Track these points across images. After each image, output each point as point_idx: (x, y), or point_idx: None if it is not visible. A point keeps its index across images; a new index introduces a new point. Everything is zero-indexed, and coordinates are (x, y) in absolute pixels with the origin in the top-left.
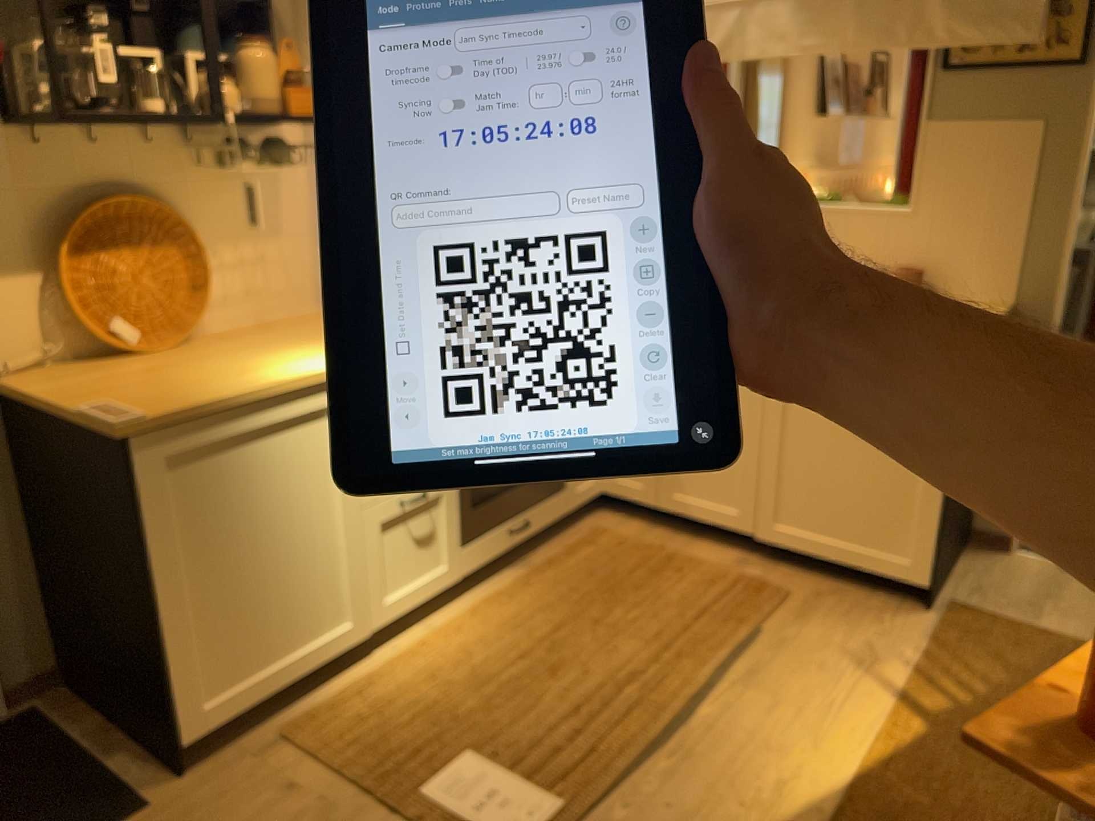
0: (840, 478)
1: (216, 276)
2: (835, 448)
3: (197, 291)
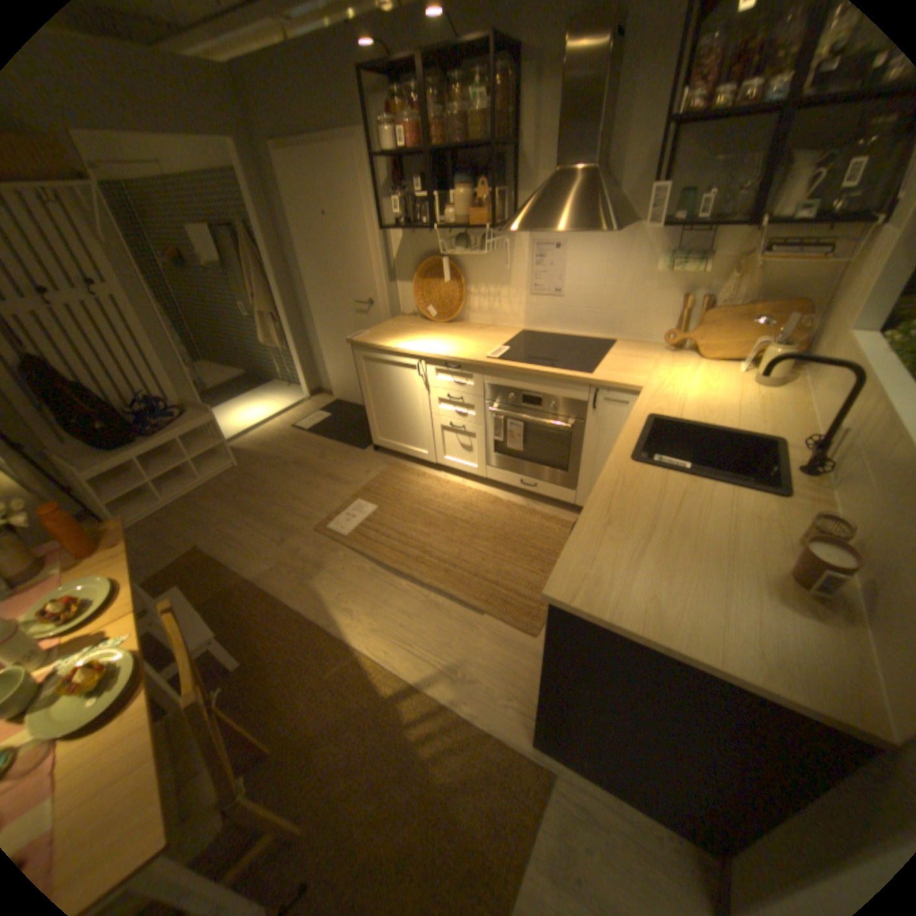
0: None
1: (476, 298)
2: None
3: (461, 303)
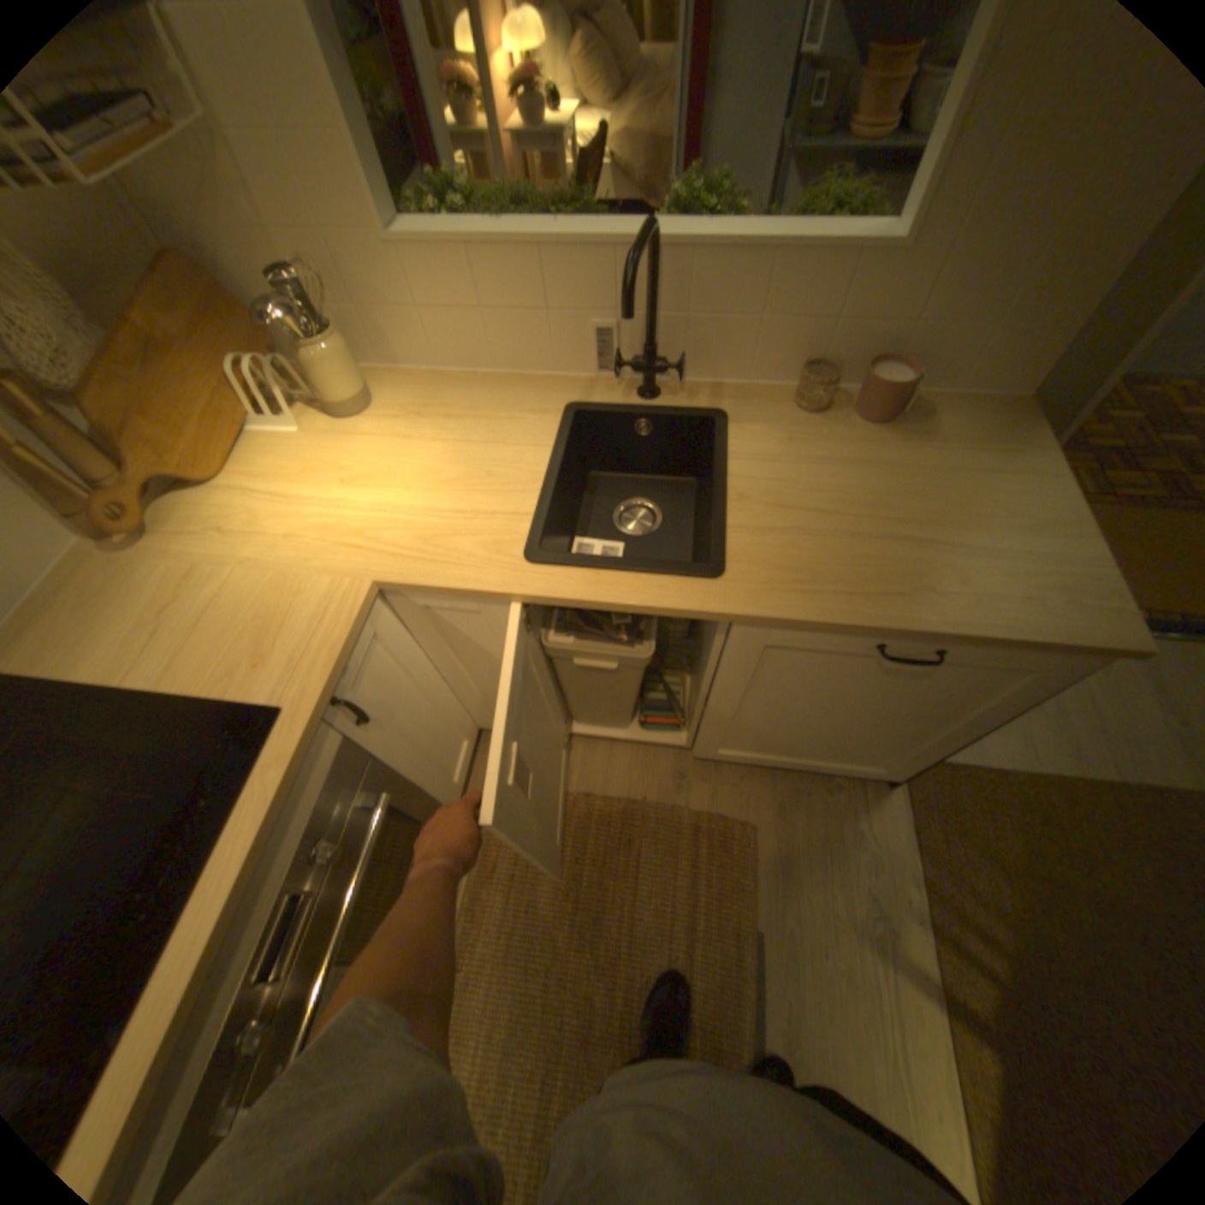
0: (809, 732)
1: None
2: (810, 716)
3: None
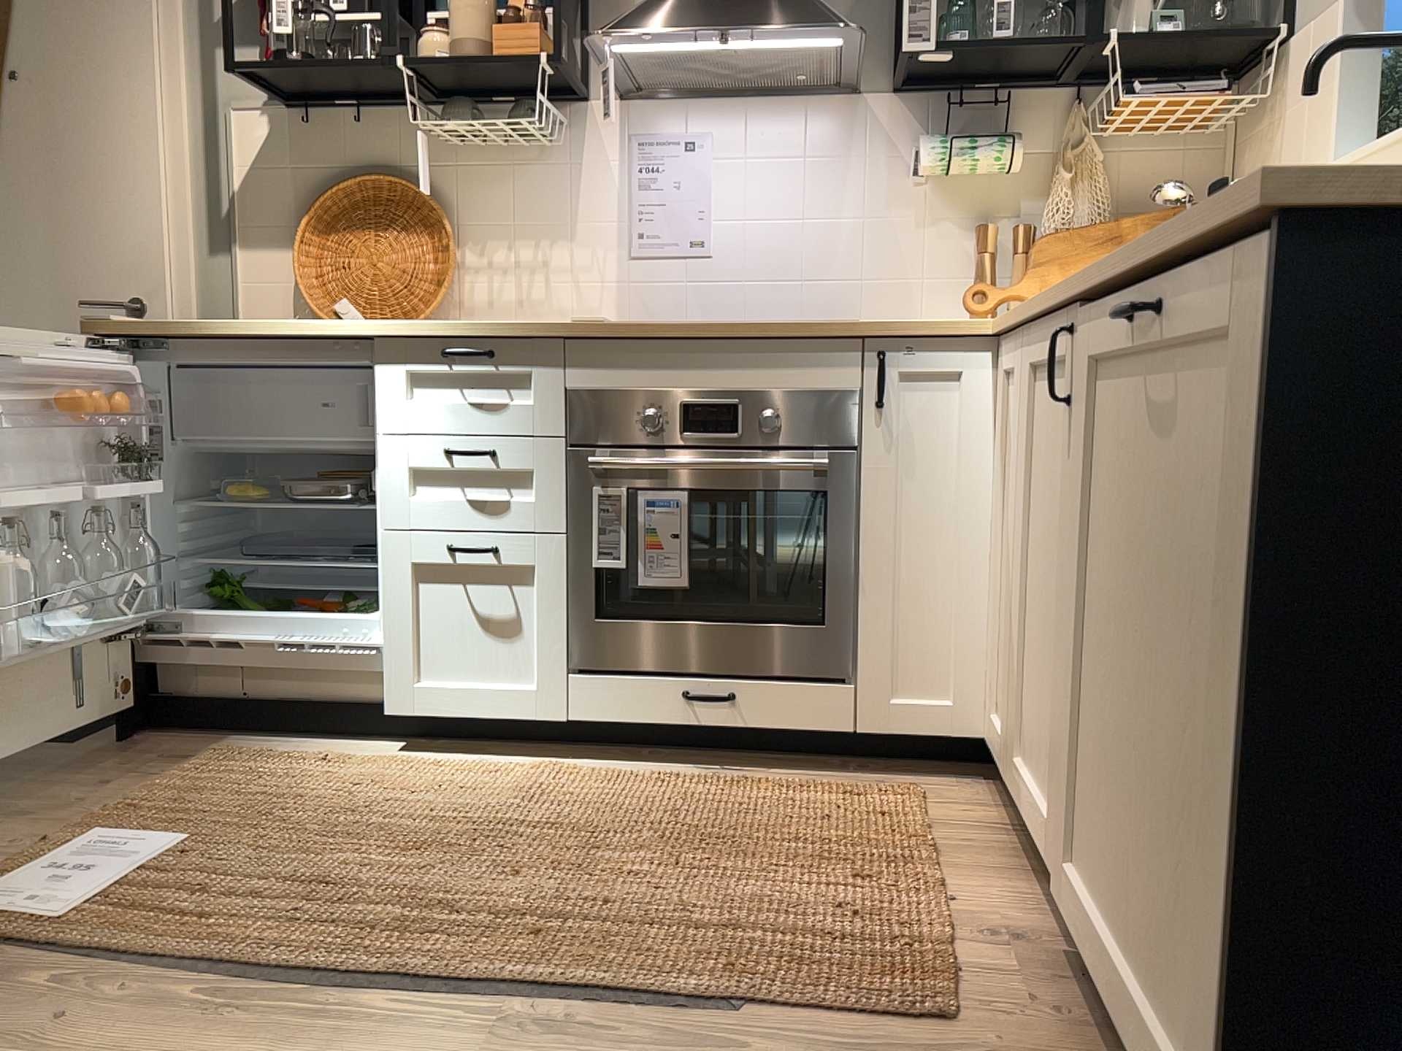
0: (1142, 749)
1: (479, 277)
2: (1138, 654)
3: (439, 286)
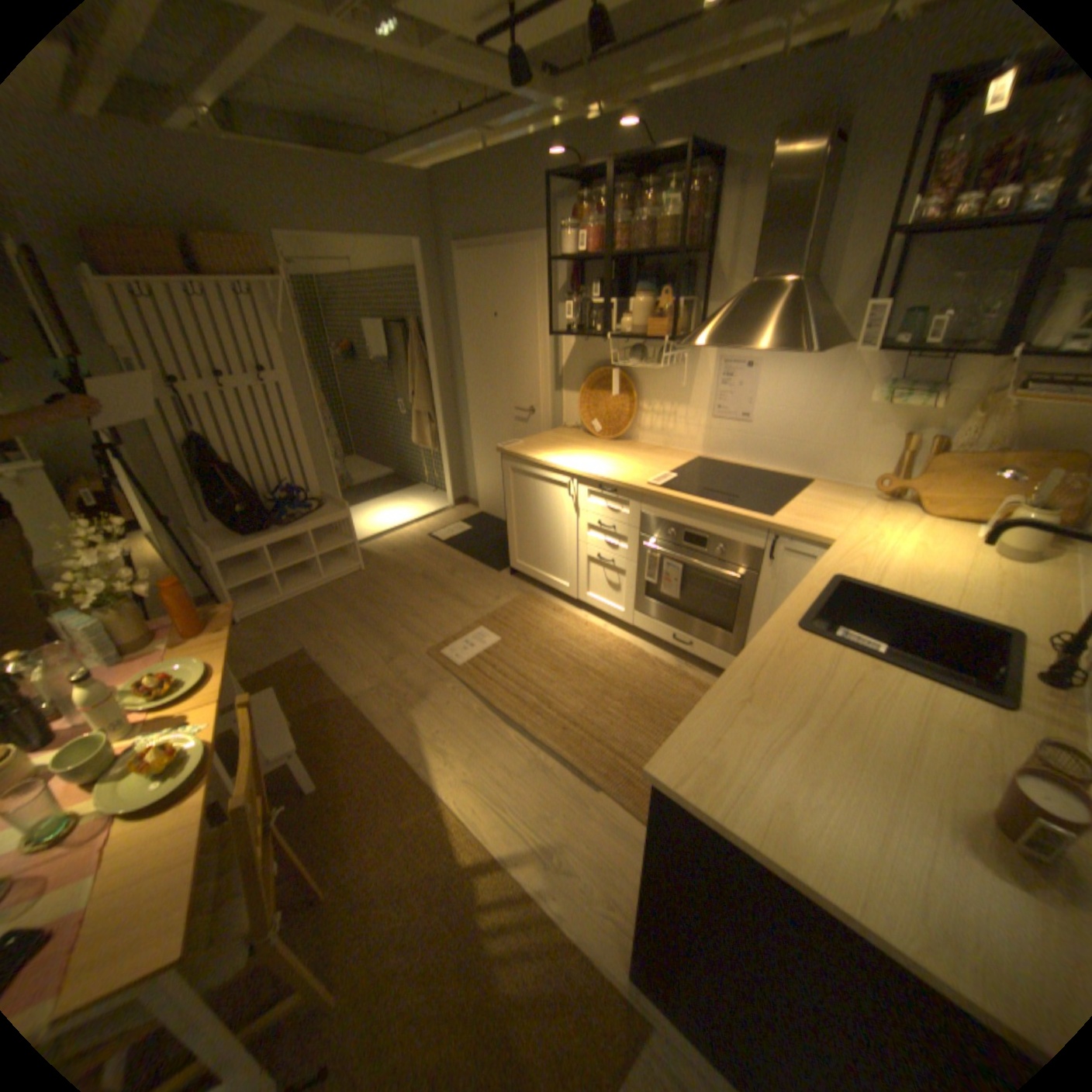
0: None
1: (648, 415)
2: None
3: (630, 419)
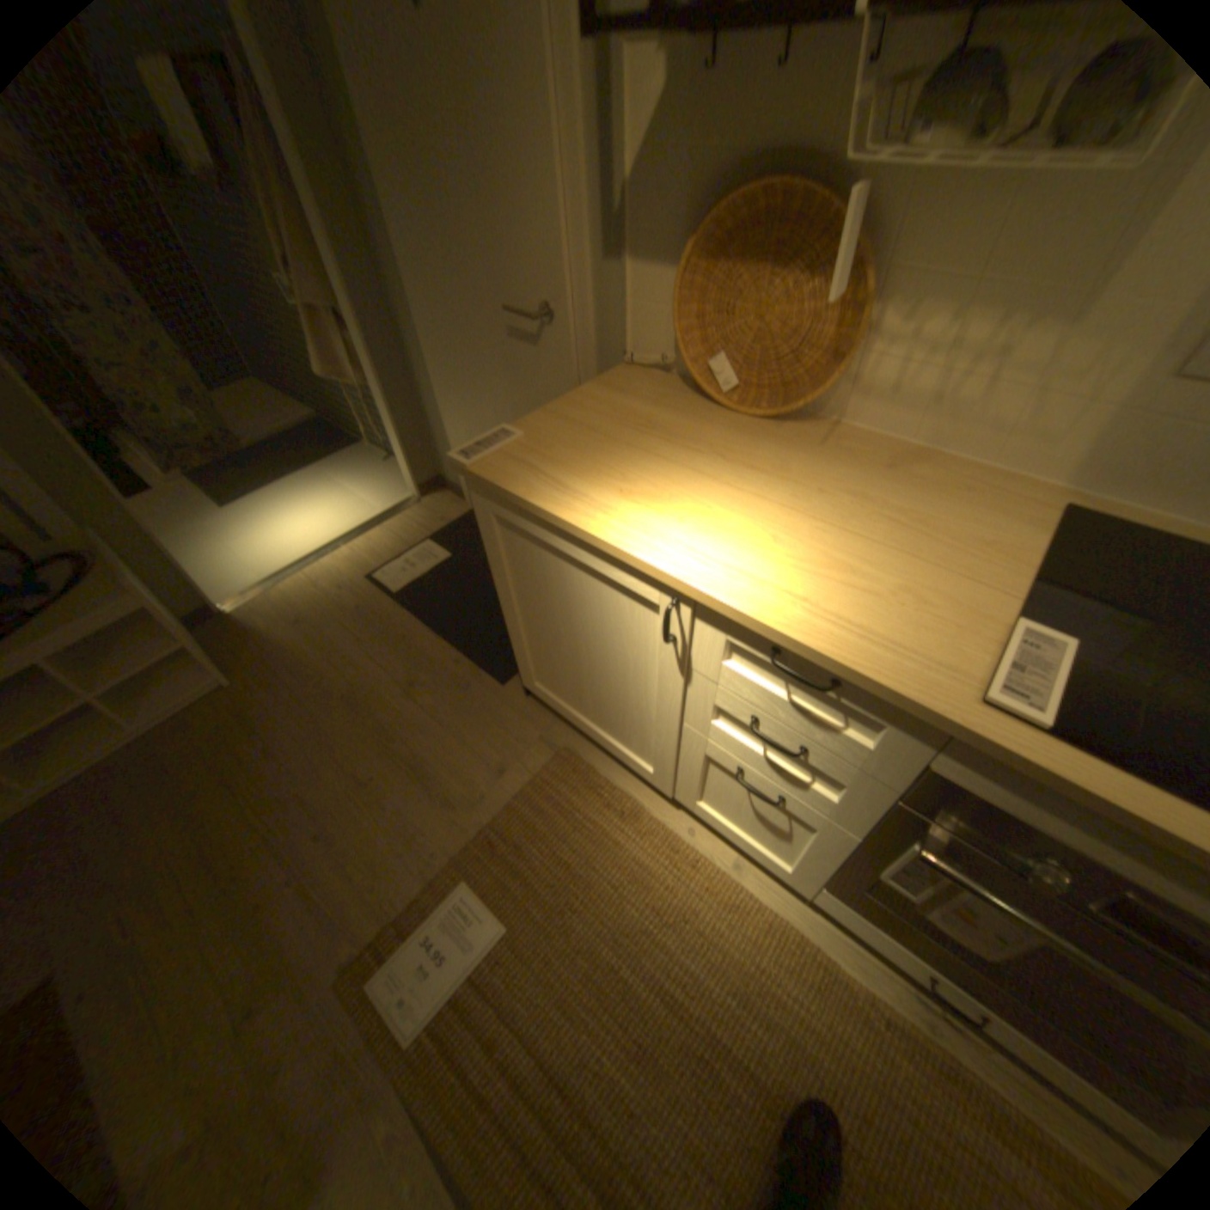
0: None
1: (900, 345)
2: None
3: (839, 357)
